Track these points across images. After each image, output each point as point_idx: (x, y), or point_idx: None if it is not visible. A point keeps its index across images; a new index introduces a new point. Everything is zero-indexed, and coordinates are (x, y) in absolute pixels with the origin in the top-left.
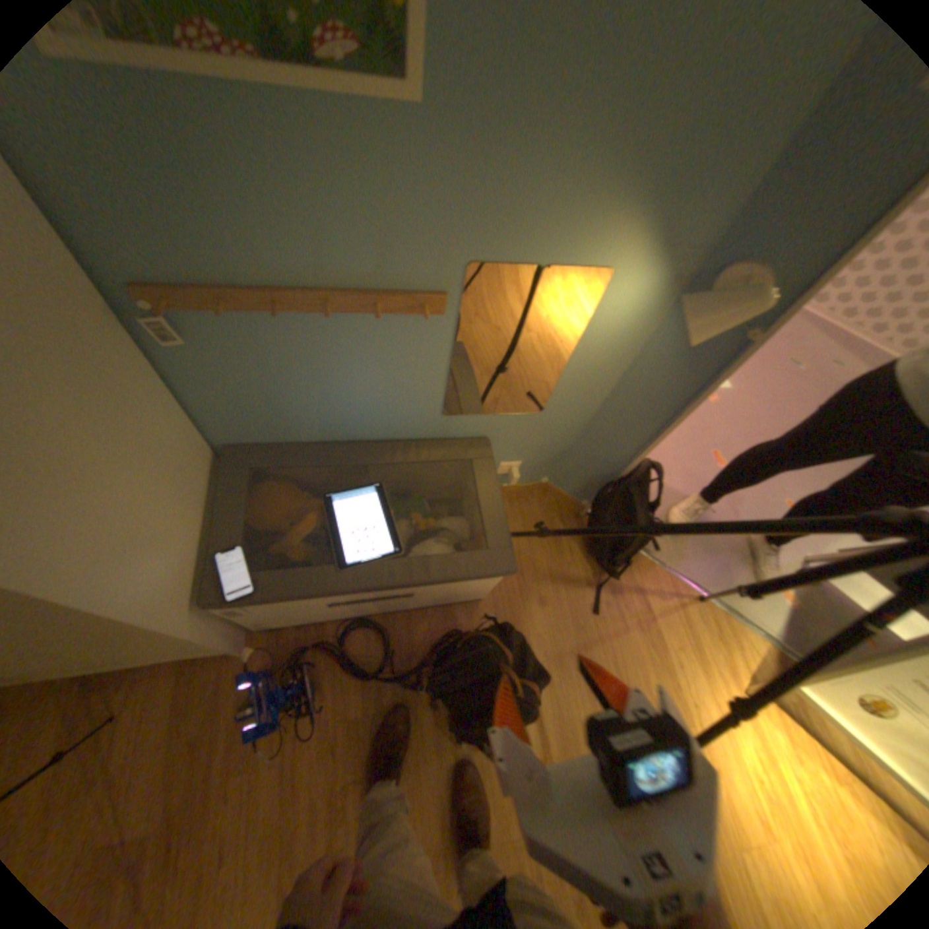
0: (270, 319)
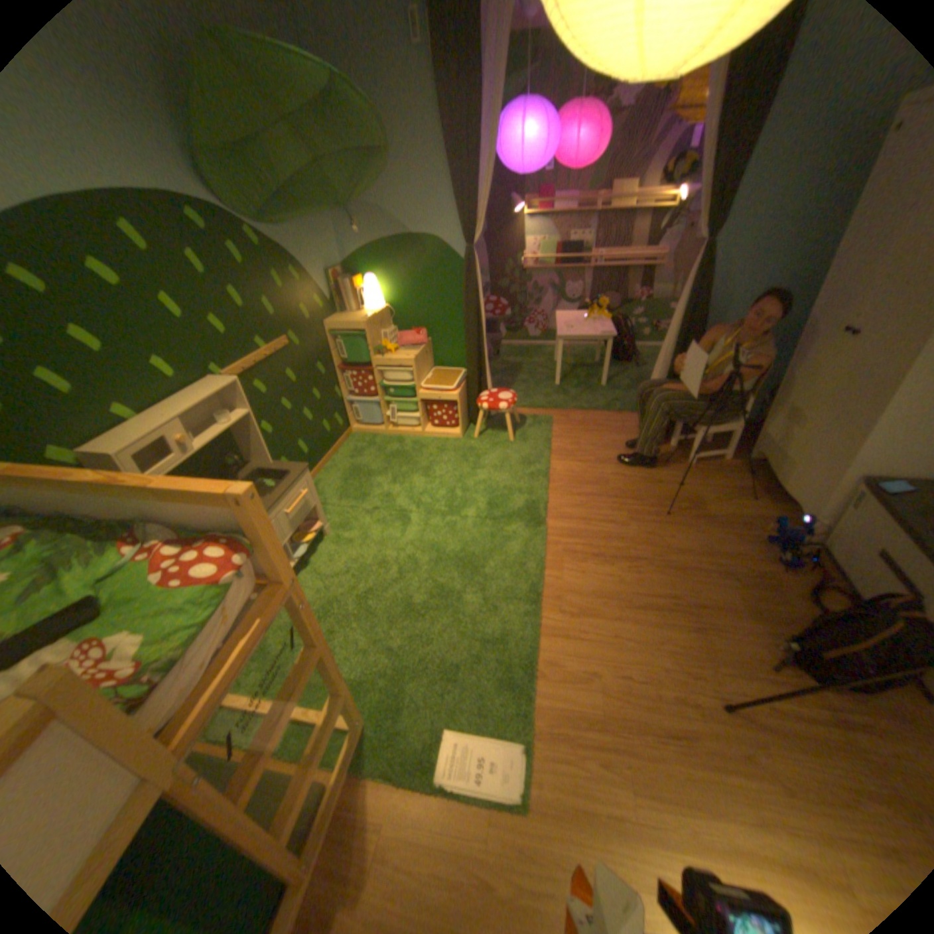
0: None
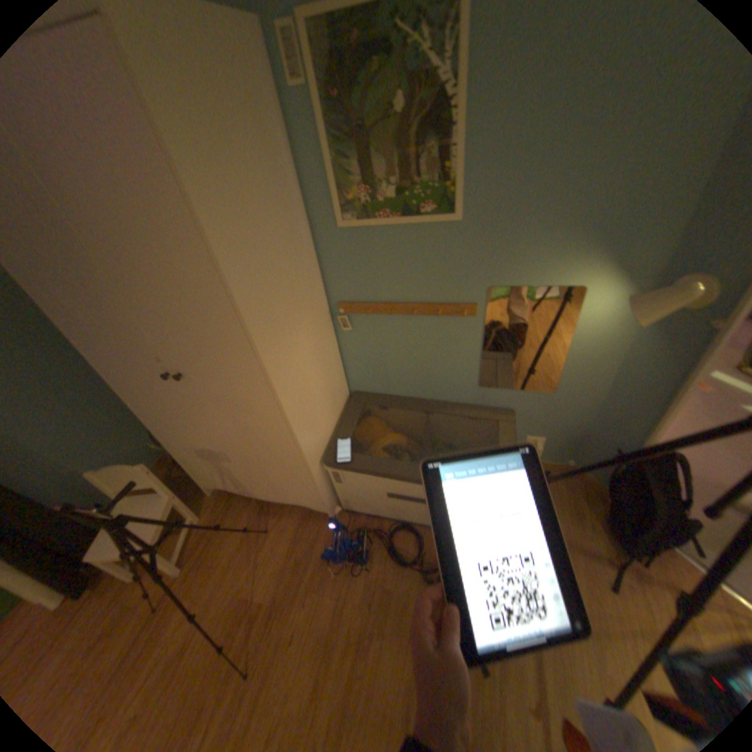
0: (388, 318)
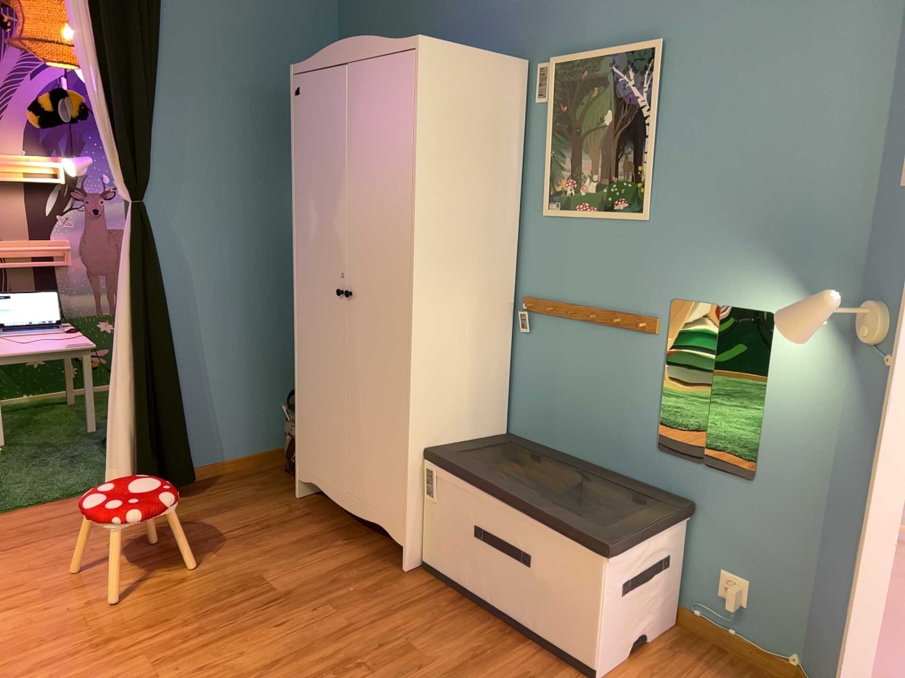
0: (568, 323)
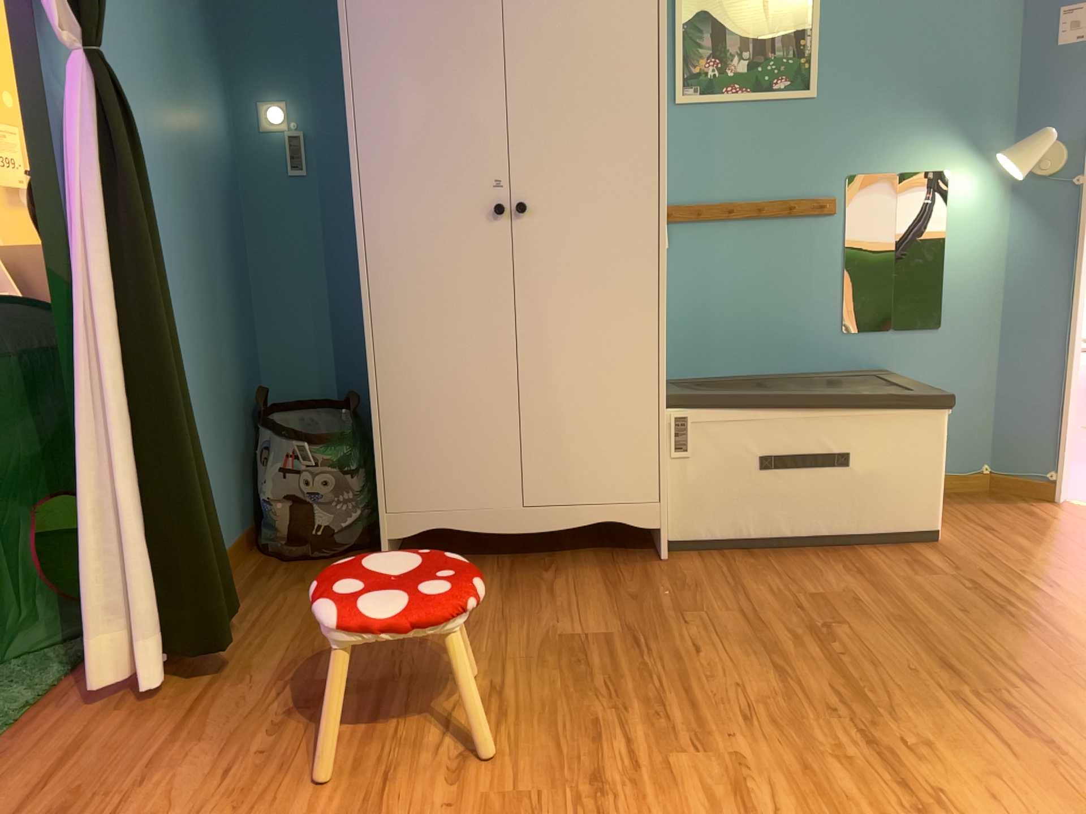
0: (720, 226)
